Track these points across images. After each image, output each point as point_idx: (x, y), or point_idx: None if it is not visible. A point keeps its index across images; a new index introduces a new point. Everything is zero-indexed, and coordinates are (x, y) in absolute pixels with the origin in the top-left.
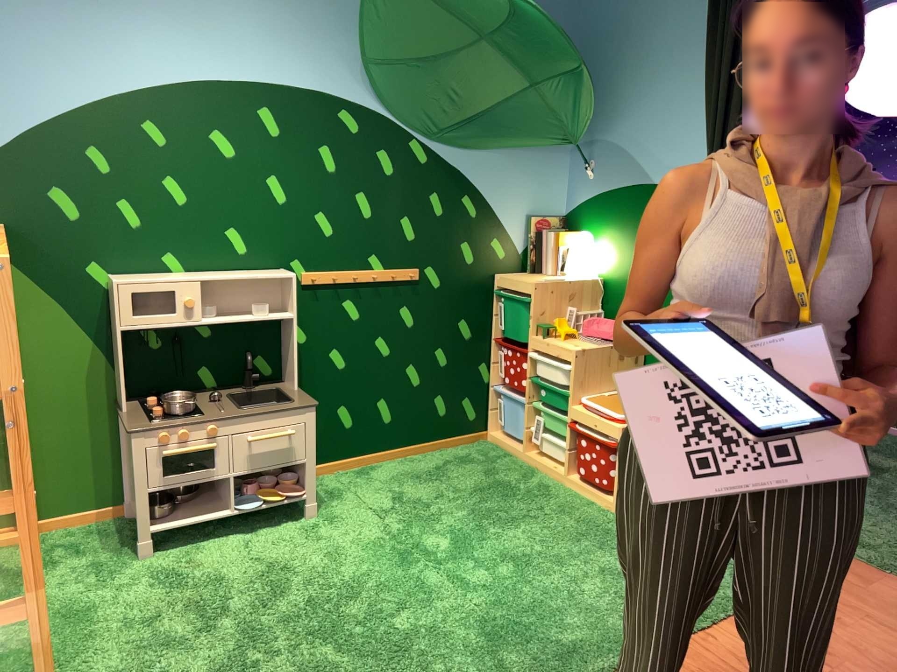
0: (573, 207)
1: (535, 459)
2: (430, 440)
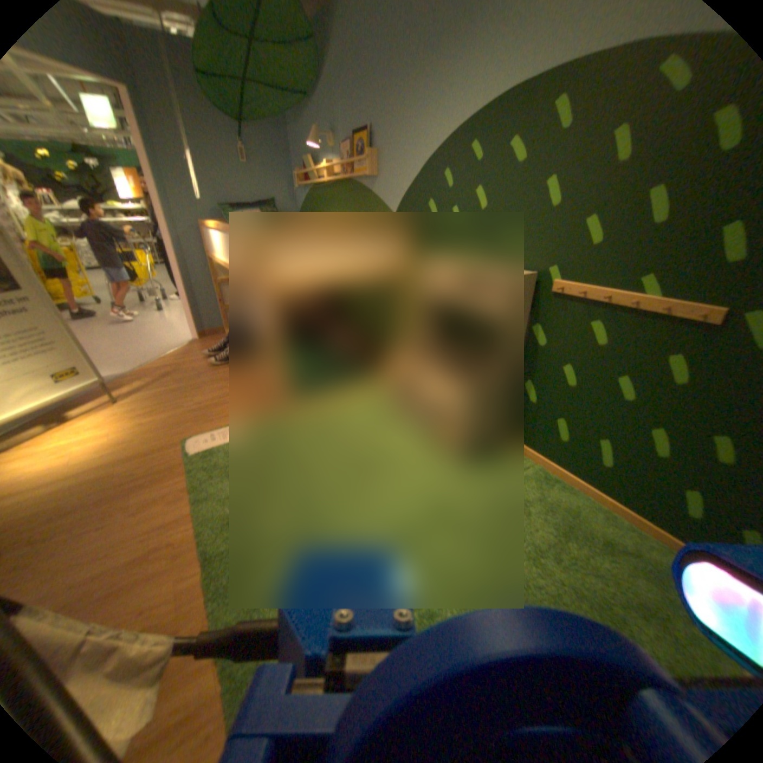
0: None
1: None
2: (657, 525)
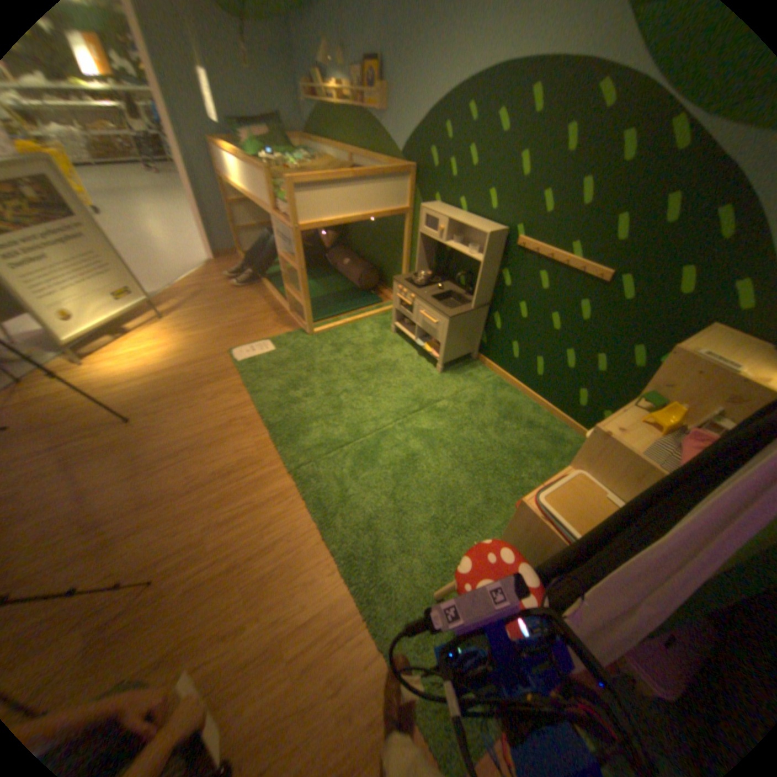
0: None
1: None
2: (562, 414)
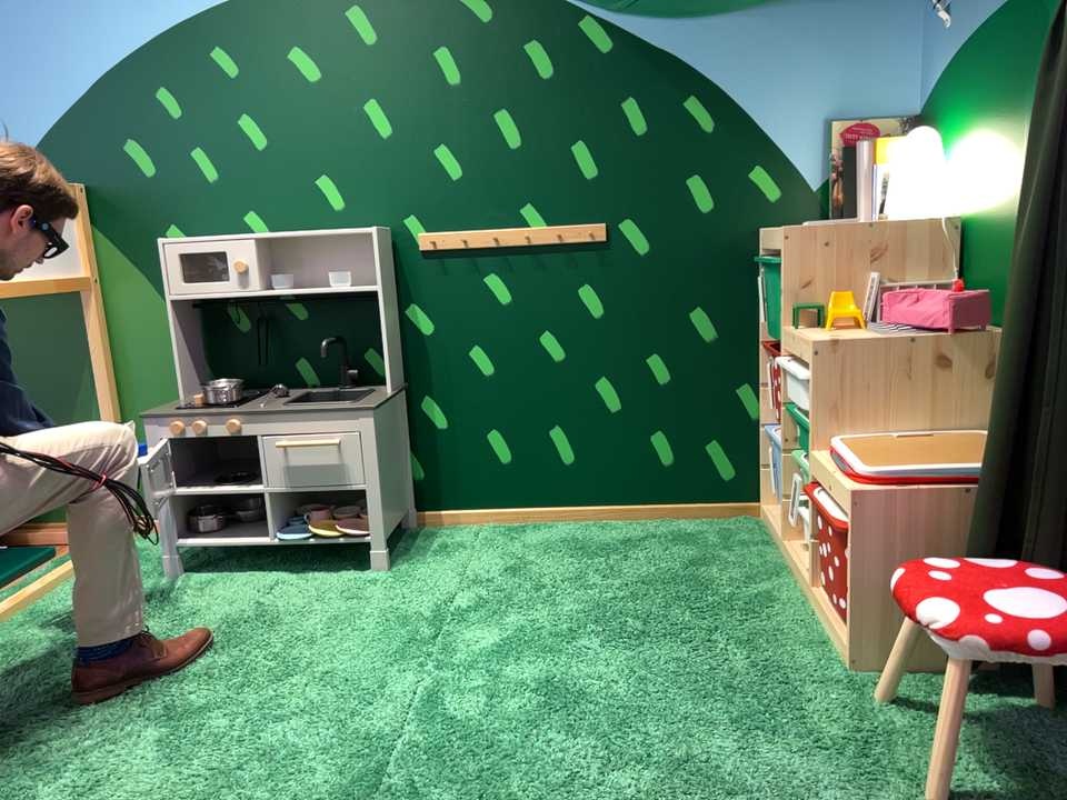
0: (930, 88)
1: (792, 556)
2: (647, 504)
